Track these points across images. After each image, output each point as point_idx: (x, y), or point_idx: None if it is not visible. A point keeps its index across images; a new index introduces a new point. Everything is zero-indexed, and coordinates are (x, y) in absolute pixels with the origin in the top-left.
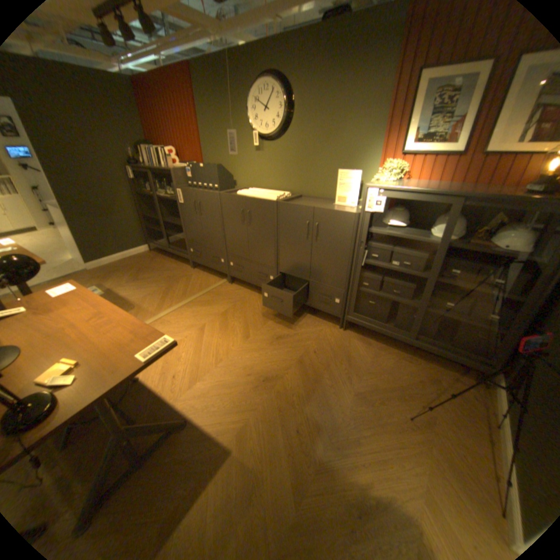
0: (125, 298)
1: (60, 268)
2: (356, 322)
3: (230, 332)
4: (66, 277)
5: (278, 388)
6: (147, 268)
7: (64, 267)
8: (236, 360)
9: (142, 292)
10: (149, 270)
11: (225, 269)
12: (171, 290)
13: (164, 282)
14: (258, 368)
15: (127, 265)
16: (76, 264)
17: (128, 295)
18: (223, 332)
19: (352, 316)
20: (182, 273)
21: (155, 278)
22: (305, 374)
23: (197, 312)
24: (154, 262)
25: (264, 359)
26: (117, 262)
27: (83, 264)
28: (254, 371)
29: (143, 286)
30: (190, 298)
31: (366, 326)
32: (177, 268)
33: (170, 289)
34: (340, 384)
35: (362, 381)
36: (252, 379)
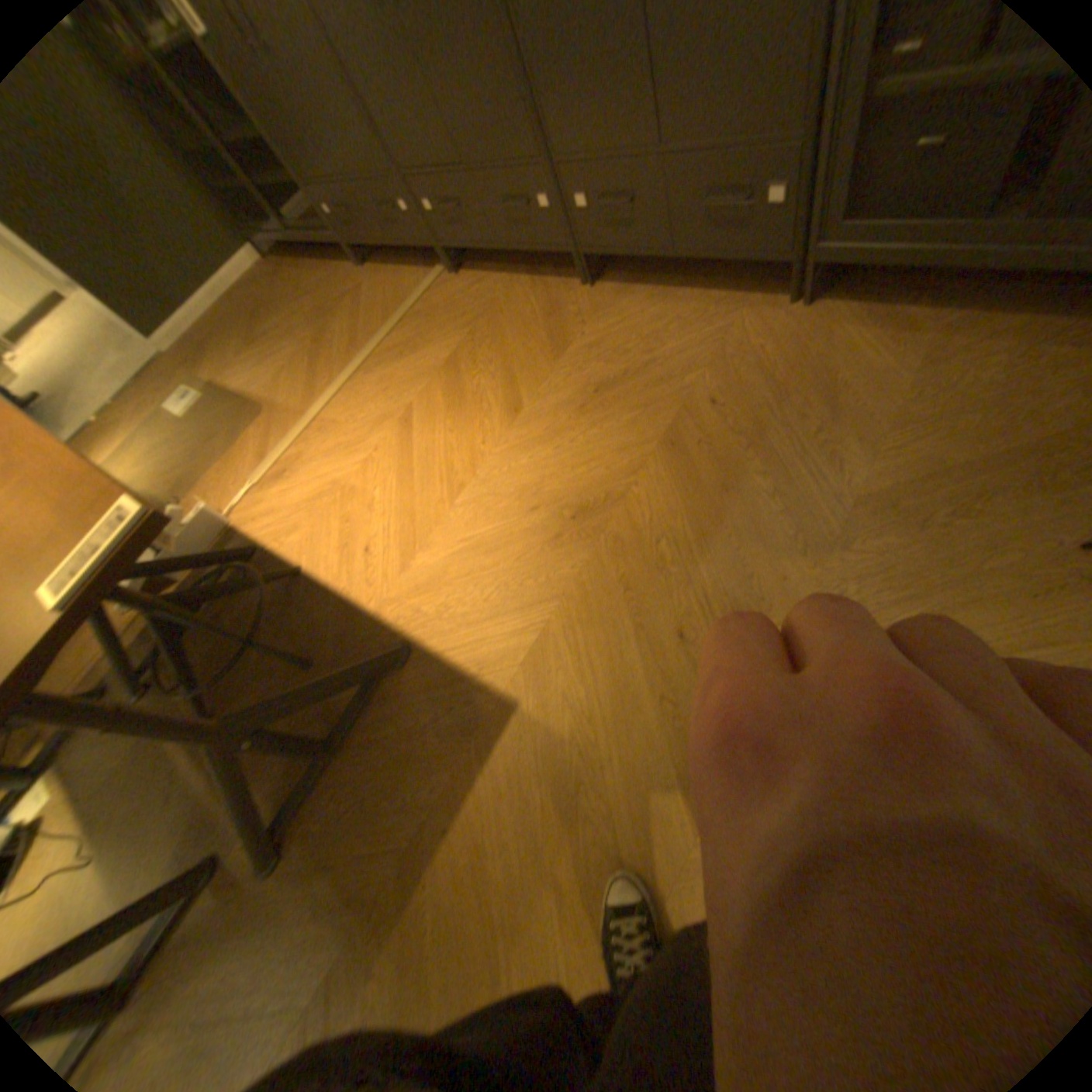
0: (240, 395)
1: (118, 368)
2: (859, 256)
3: (473, 410)
4: (133, 384)
5: (616, 529)
6: (266, 306)
7: (124, 363)
8: (498, 481)
9: (269, 370)
10: (271, 310)
11: (420, 231)
12: (325, 343)
13: (305, 327)
14: (558, 488)
15: (228, 315)
16: (141, 349)
17: (244, 385)
18: (456, 414)
19: (844, 238)
20: (339, 288)
21: (286, 323)
22: (690, 475)
23: (388, 379)
24: (277, 285)
25: (570, 458)
26: (208, 315)
27: (151, 344)
28: (547, 499)
29: (267, 354)
30: (365, 348)
31: (902, 258)
32: (326, 281)
33: (321, 340)
34: (809, 479)
35: (887, 455)
36: (546, 519)
